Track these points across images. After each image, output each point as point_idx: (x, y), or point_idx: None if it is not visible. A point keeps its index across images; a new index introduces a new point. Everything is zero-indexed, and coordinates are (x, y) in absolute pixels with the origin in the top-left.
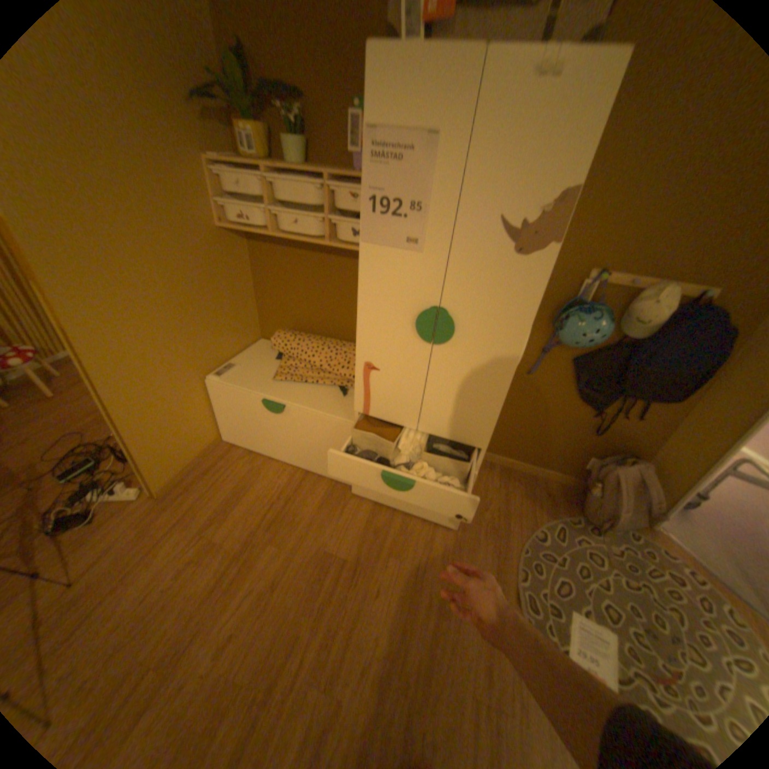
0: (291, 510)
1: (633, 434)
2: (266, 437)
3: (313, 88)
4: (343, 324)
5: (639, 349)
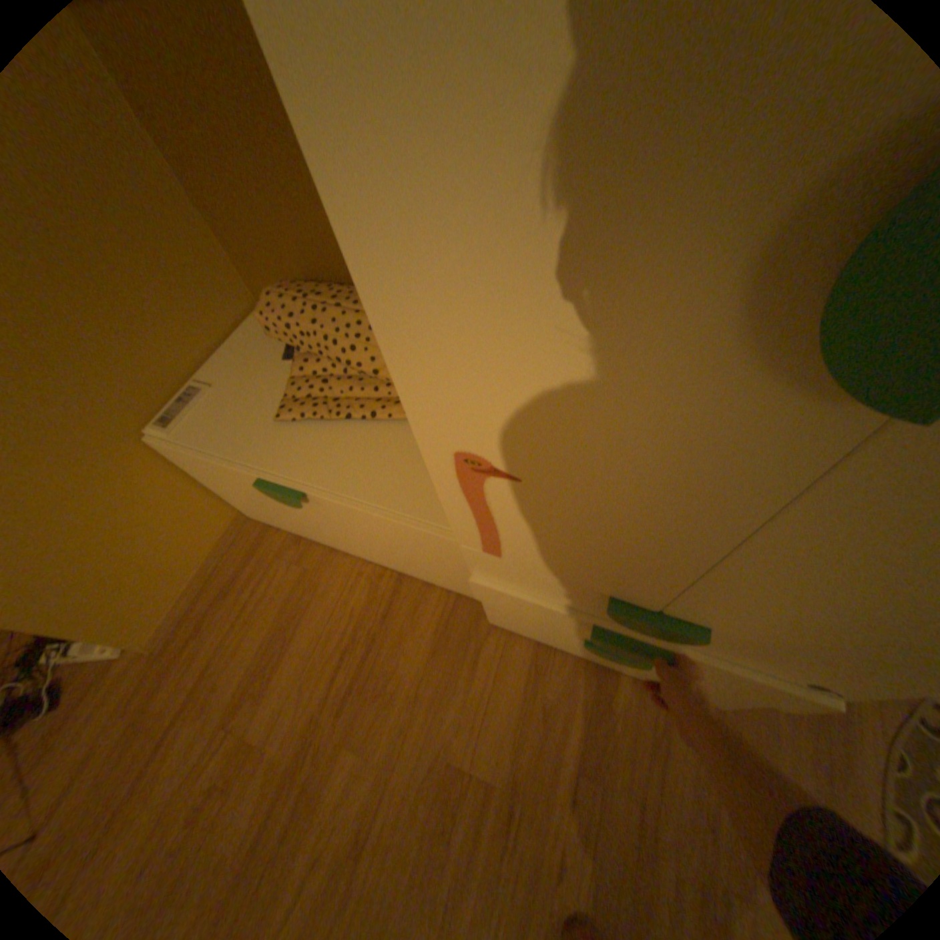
0: (379, 664)
1: None
2: (307, 526)
3: None
4: None
5: None
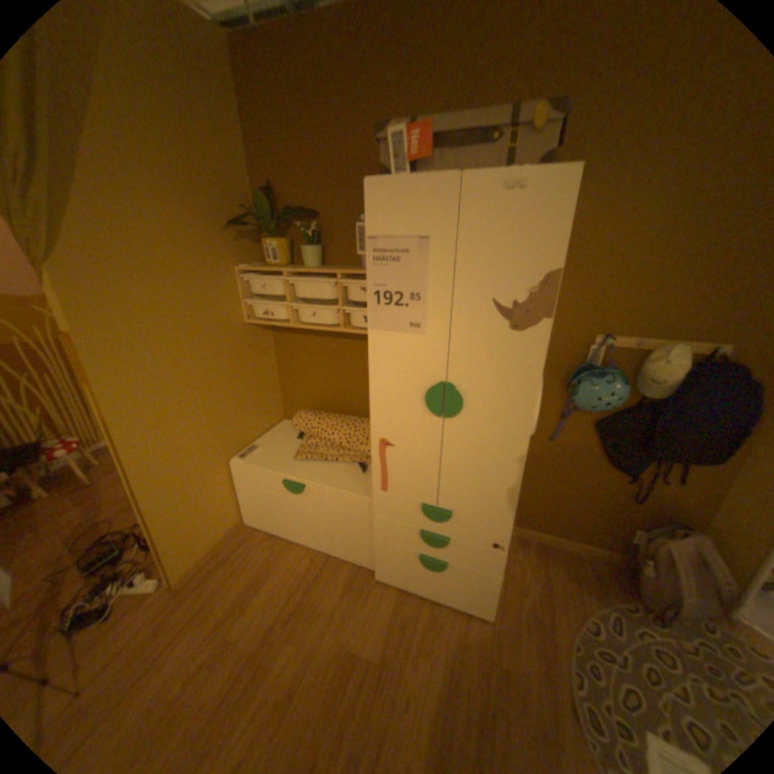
0: (312, 600)
1: (679, 500)
2: (287, 519)
3: (327, 208)
4: (361, 400)
5: (662, 409)
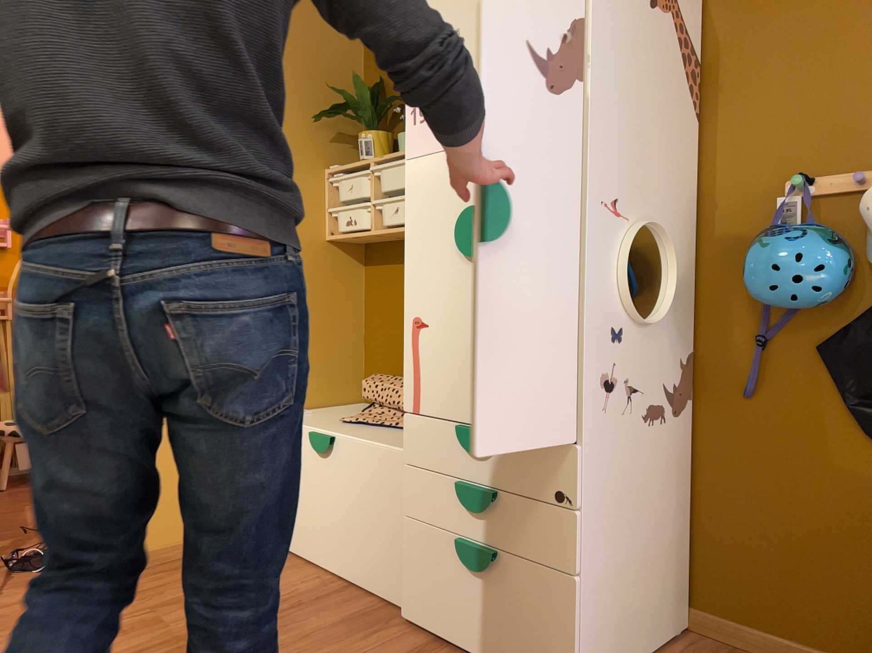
0: (292, 616)
1: None
2: (308, 513)
3: None
4: None
5: None
